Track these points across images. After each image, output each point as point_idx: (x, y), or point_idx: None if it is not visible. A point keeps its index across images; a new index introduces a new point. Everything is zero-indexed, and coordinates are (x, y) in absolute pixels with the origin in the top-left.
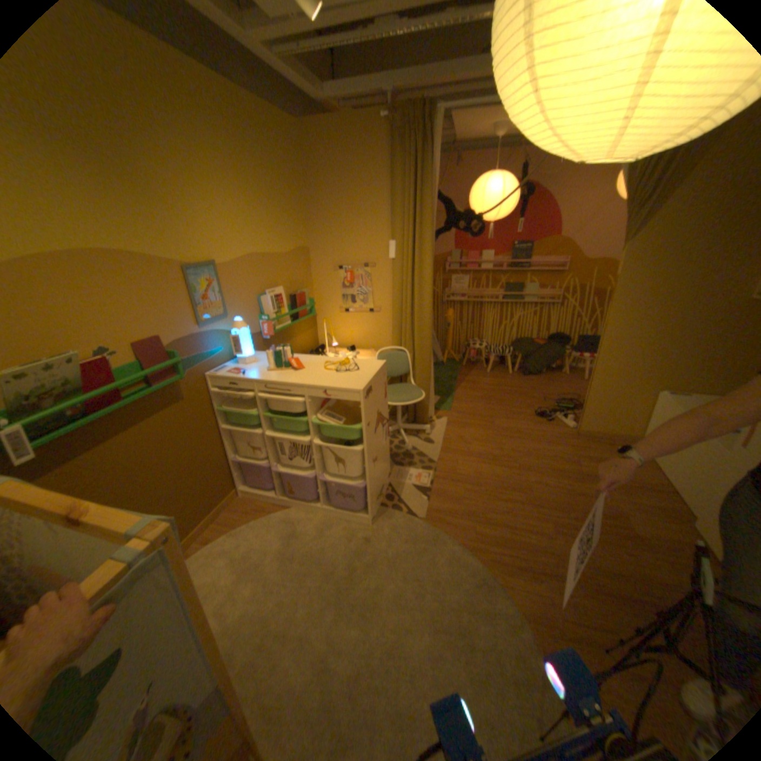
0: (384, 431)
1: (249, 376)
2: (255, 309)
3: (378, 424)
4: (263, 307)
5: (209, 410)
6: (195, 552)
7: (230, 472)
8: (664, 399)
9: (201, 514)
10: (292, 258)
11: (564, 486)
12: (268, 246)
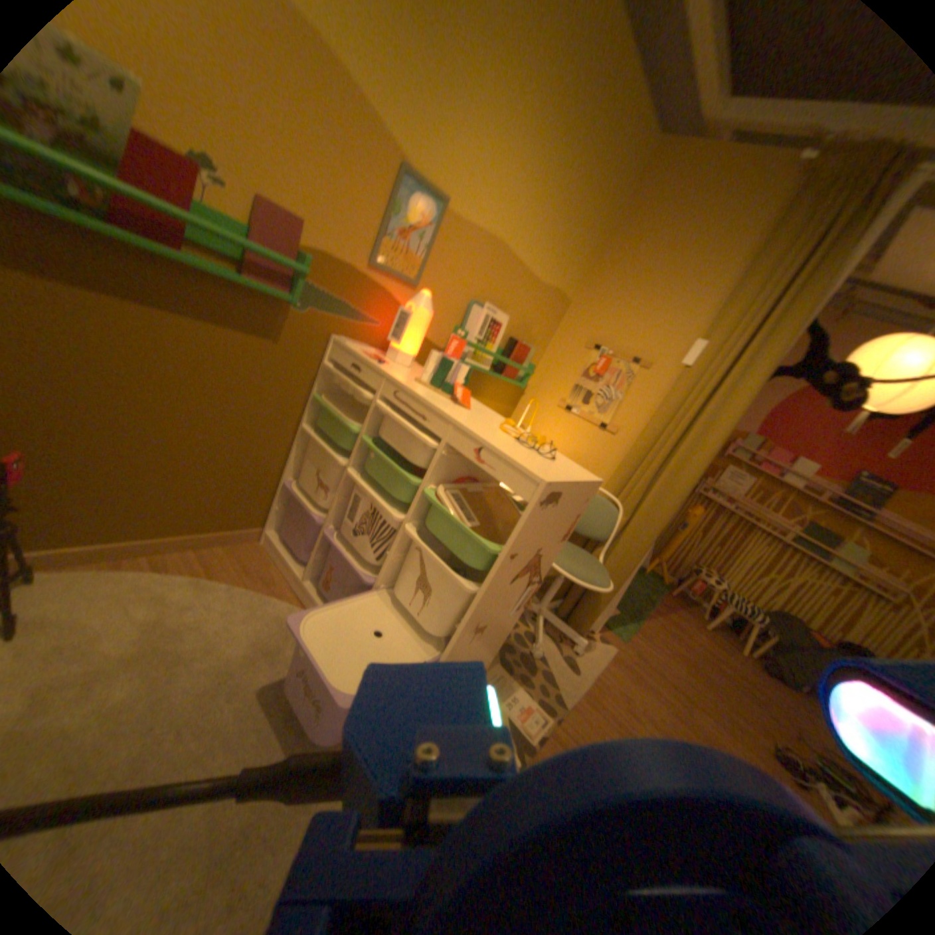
0: (527, 597)
1: (387, 371)
2: (459, 316)
3: (527, 578)
4: (470, 321)
5: (305, 392)
6: (134, 572)
7: (273, 502)
8: None
9: (190, 527)
10: (545, 297)
11: None
12: (528, 254)
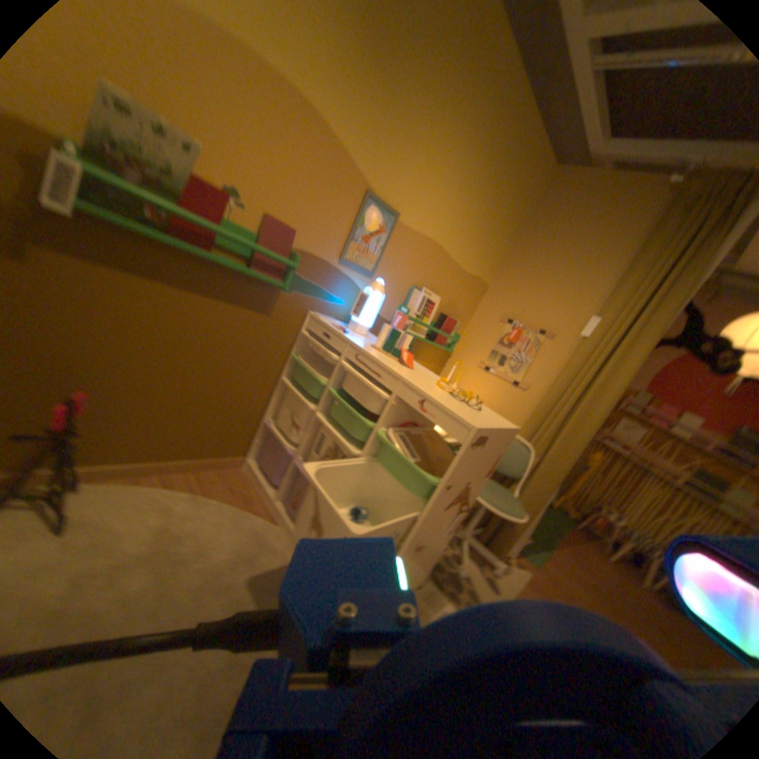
0: (458, 523)
1: (350, 339)
2: (403, 298)
3: (459, 506)
4: (410, 302)
5: (286, 354)
6: (152, 489)
7: (256, 438)
8: None
9: (194, 456)
10: (468, 283)
11: None
12: (456, 252)
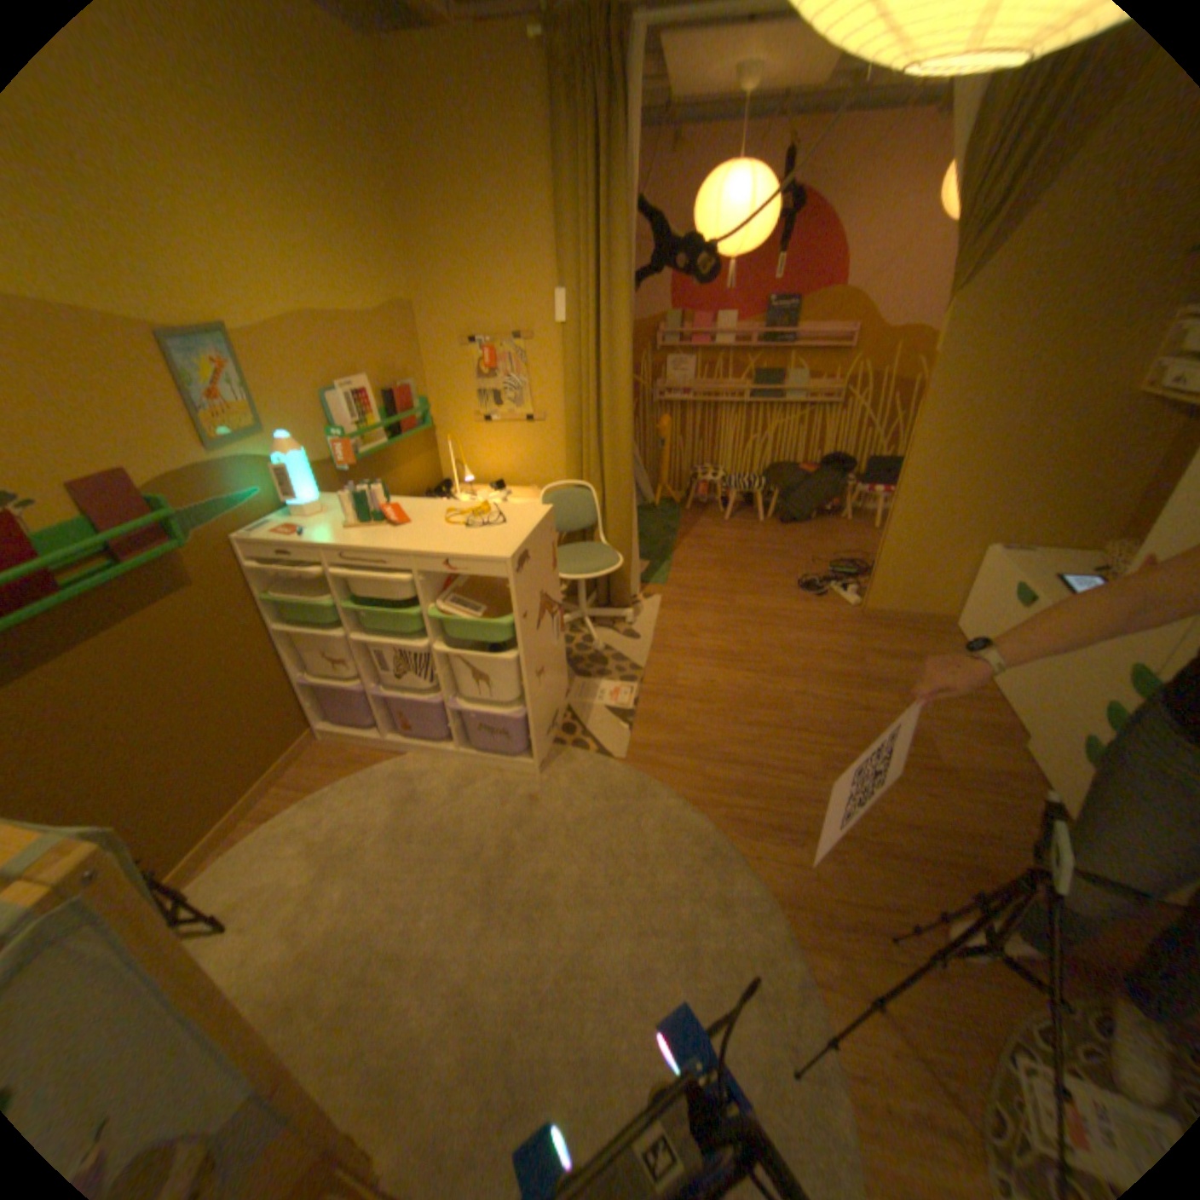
0: (555, 624)
1: (311, 538)
2: (318, 416)
3: (544, 614)
4: (332, 413)
5: (246, 600)
6: (245, 834)
7: (297, 702)
8: (994, 557)
9: (252, 774)
10: (381, 322)
11: (839, 697)
12: (332, 298)
